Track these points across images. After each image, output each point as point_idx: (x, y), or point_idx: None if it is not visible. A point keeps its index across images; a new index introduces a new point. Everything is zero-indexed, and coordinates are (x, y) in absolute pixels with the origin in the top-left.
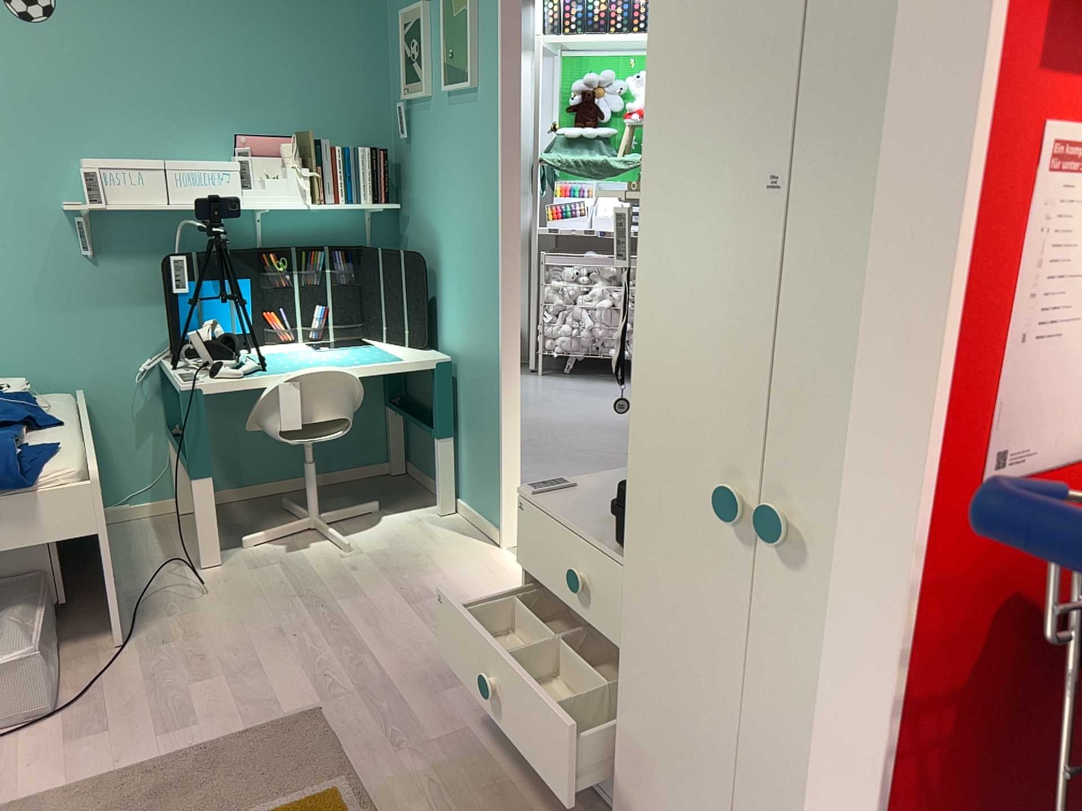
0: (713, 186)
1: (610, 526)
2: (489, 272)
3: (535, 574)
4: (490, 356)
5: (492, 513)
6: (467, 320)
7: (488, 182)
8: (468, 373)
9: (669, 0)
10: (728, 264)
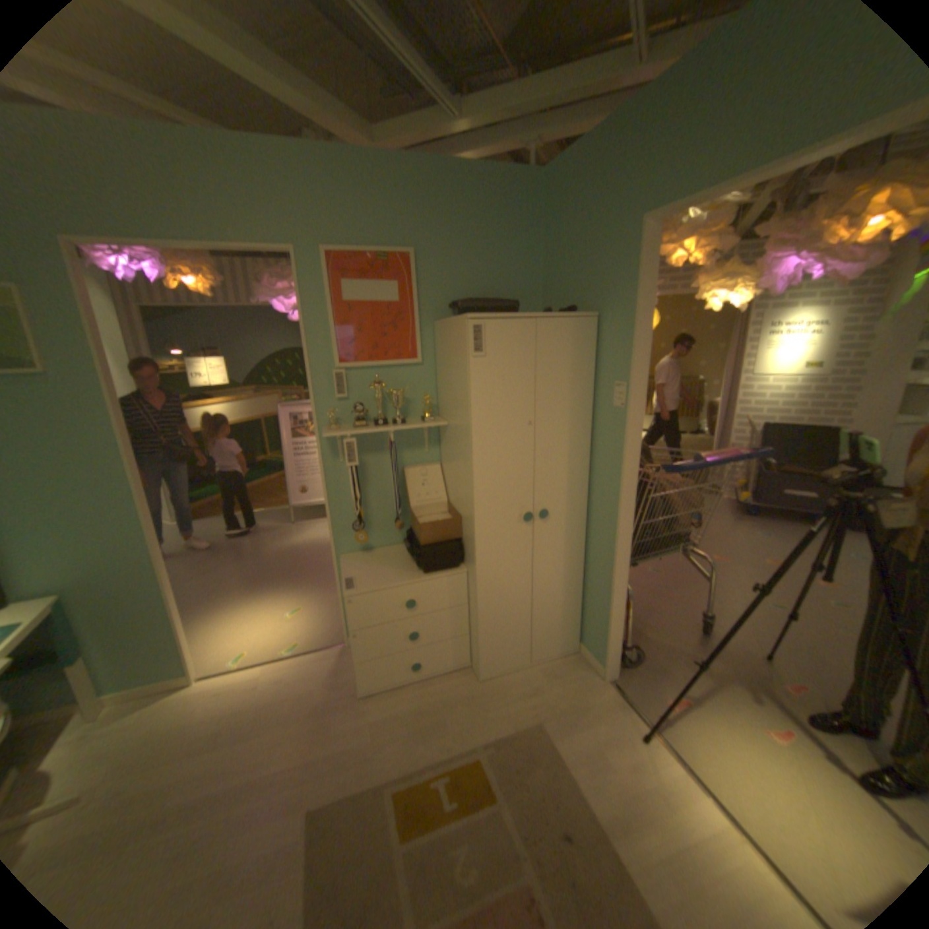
0: (507, 430)
1: (405, 574)
2: (114, 511)
3: (368, 626)
4: (134, 570)
5: (167, 672)
6: (77, 558)
7: (93, 445)
8: (91, 597)
9: (481, 372)
10: (515, 451)
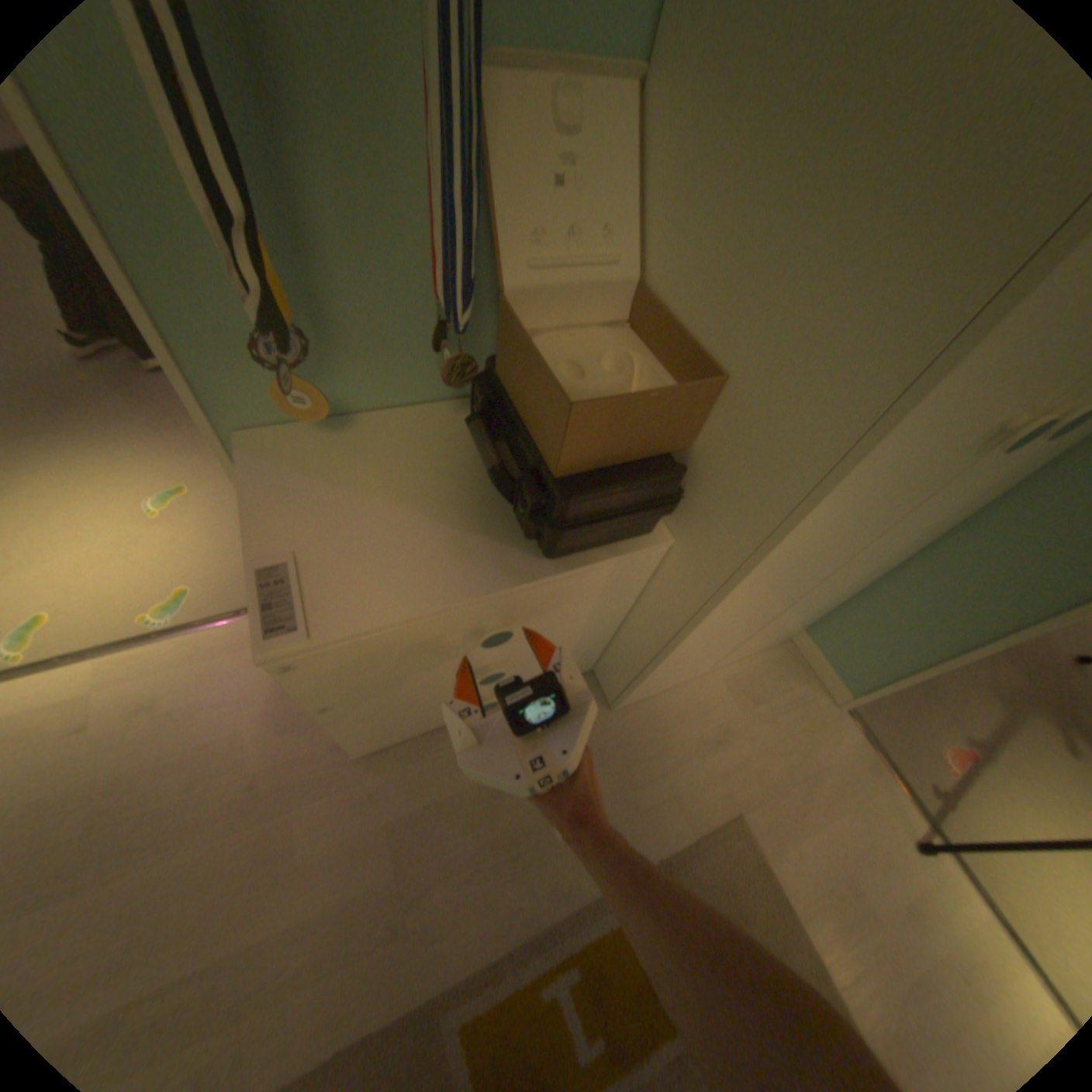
0: None
1: (483, 553)
2: None
3: (366, 686)
4: None
5: None
6: None
7: None
8: None
9: None
10: None
